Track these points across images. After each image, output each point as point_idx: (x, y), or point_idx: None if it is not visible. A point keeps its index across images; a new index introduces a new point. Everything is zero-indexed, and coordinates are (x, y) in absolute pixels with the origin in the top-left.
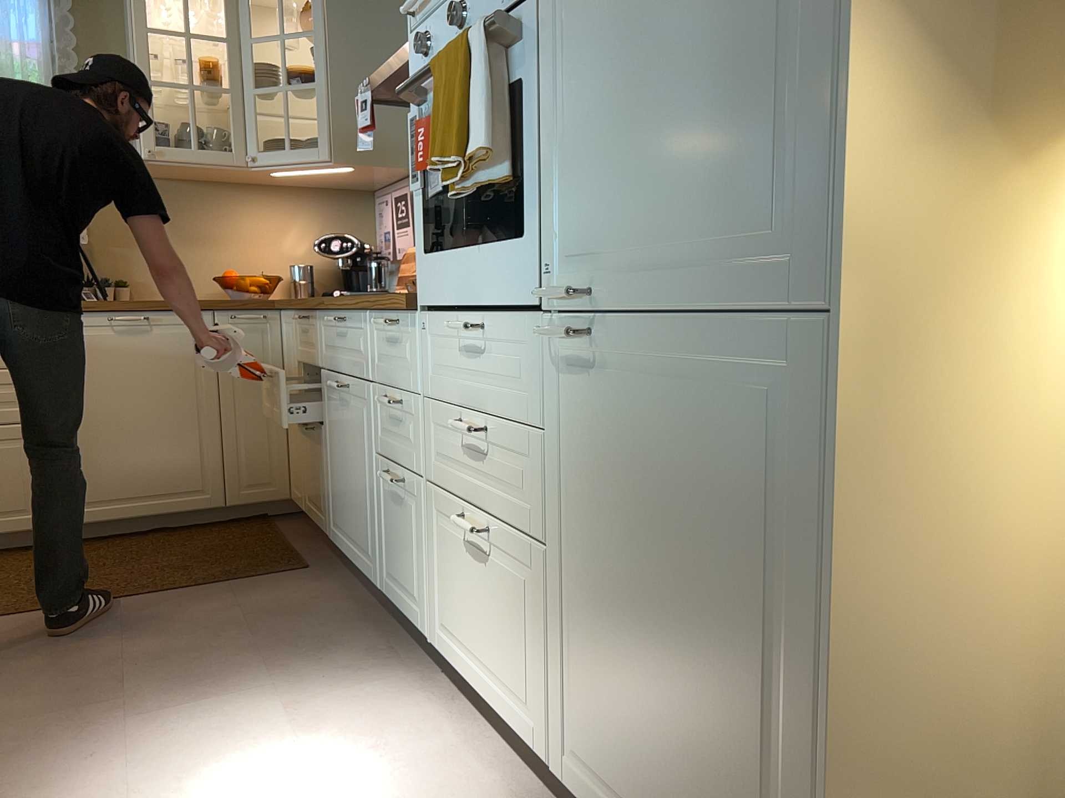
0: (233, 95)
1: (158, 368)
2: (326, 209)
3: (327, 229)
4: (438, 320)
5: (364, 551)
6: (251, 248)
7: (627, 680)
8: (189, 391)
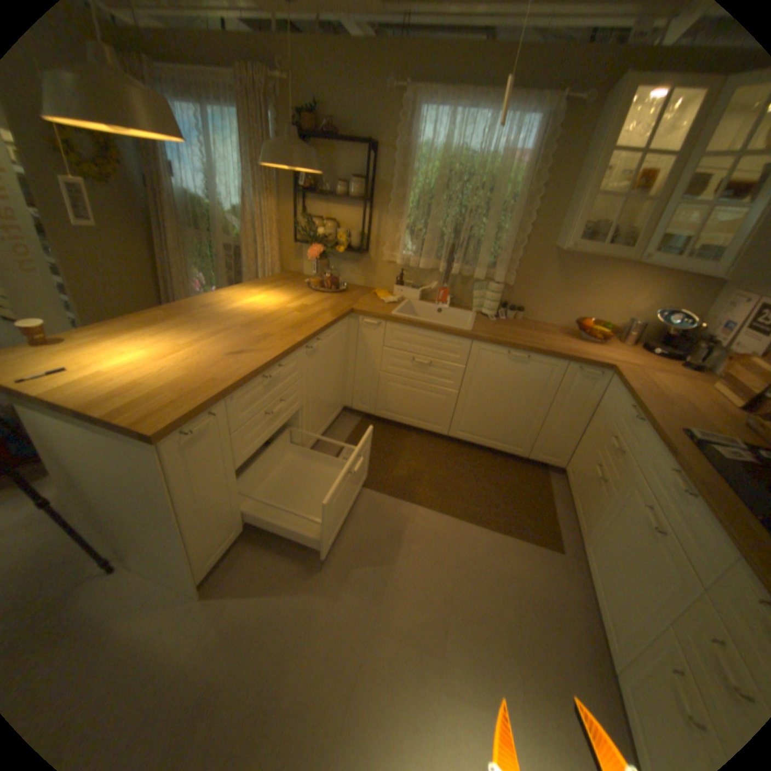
0: (658, 203)
1: (523, 383)
2: (681, 282)
3: (672, 297)
4: None
5: (614, 626)
6: (608, 301)
7: None
8: (534, 400)
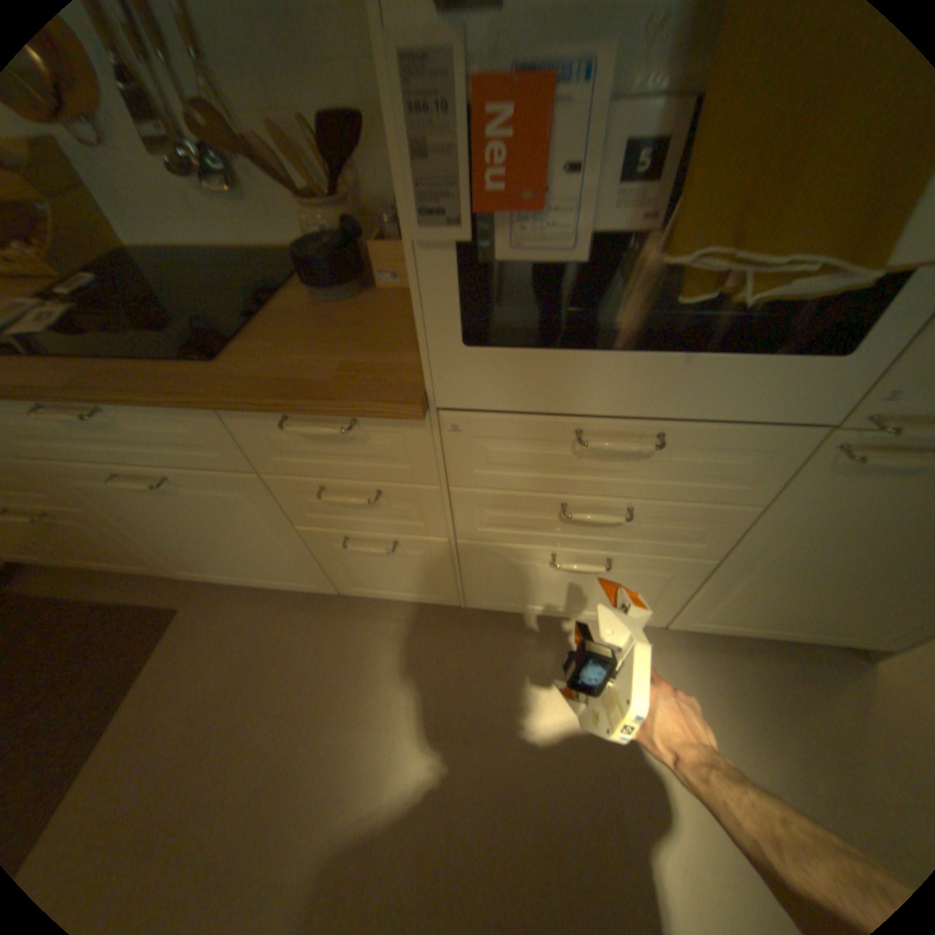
0: None
1: None
2: None
3: None
4: (500, 422)
5: (286, 580)
6: None
7: (804, 596)
8: None
